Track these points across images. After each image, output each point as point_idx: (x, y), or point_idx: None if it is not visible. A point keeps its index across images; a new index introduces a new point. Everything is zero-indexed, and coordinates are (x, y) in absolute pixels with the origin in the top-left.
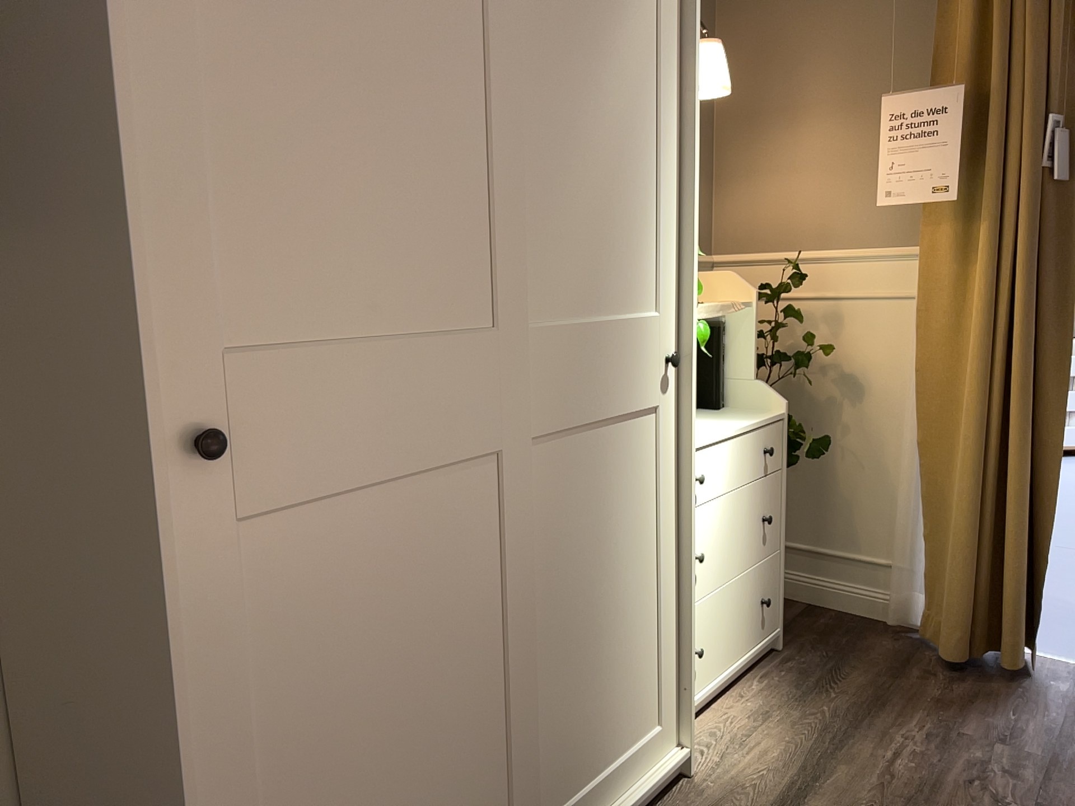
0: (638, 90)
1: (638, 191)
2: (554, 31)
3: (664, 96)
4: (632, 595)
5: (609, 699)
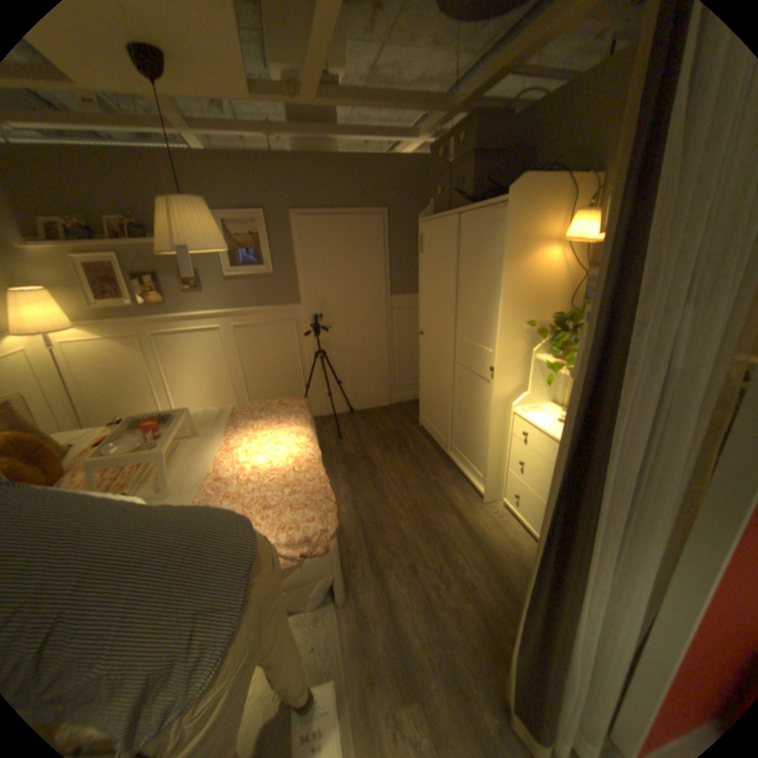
0: (493, 272)
1: (490, 307)
2: (468, 262)
3: (501, 273)
4: (478, 429)
5: (469, 447)
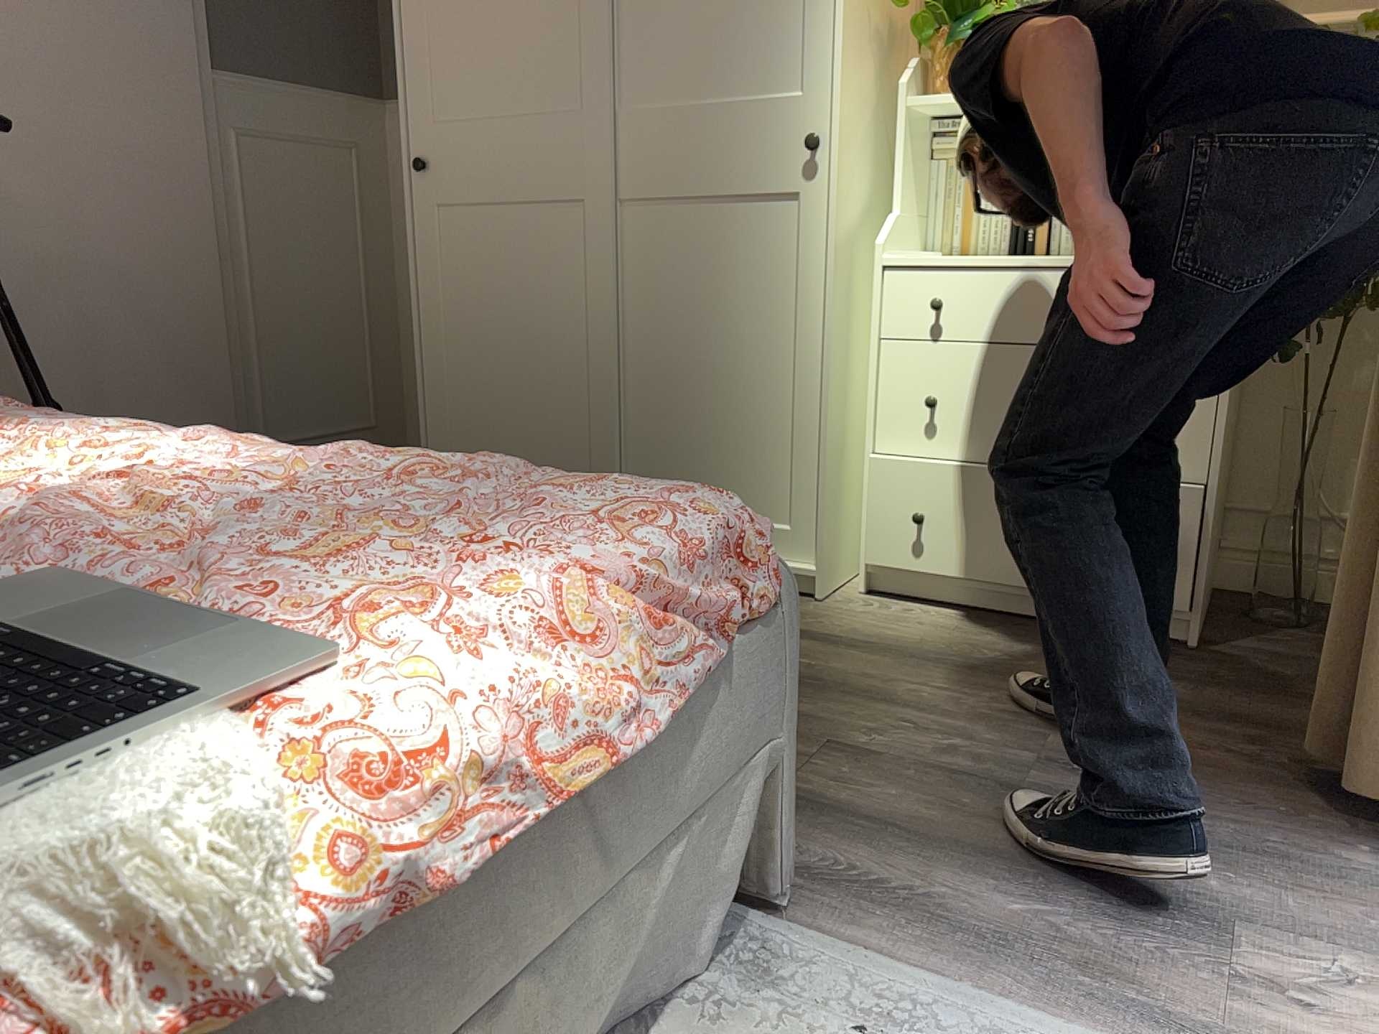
0: None
1: None
2: None
3: None
4: (754, 381)
5: (717, 464)
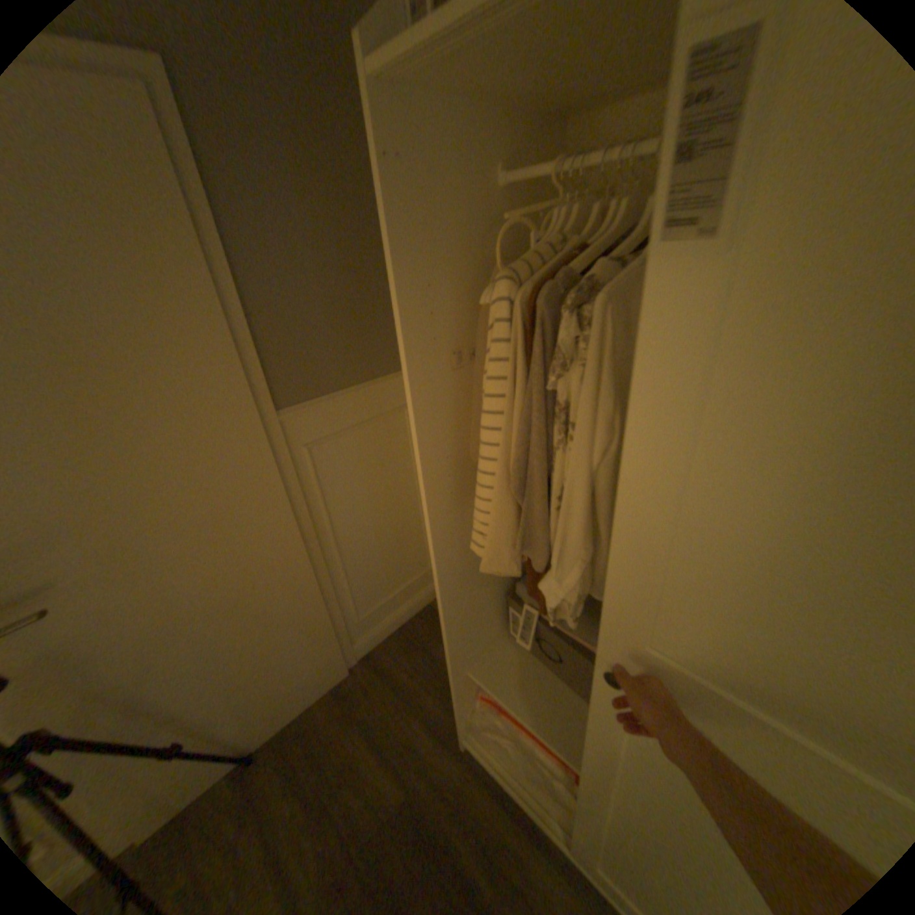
0: None
1: None
2: None
3: None
4: None
5: None
